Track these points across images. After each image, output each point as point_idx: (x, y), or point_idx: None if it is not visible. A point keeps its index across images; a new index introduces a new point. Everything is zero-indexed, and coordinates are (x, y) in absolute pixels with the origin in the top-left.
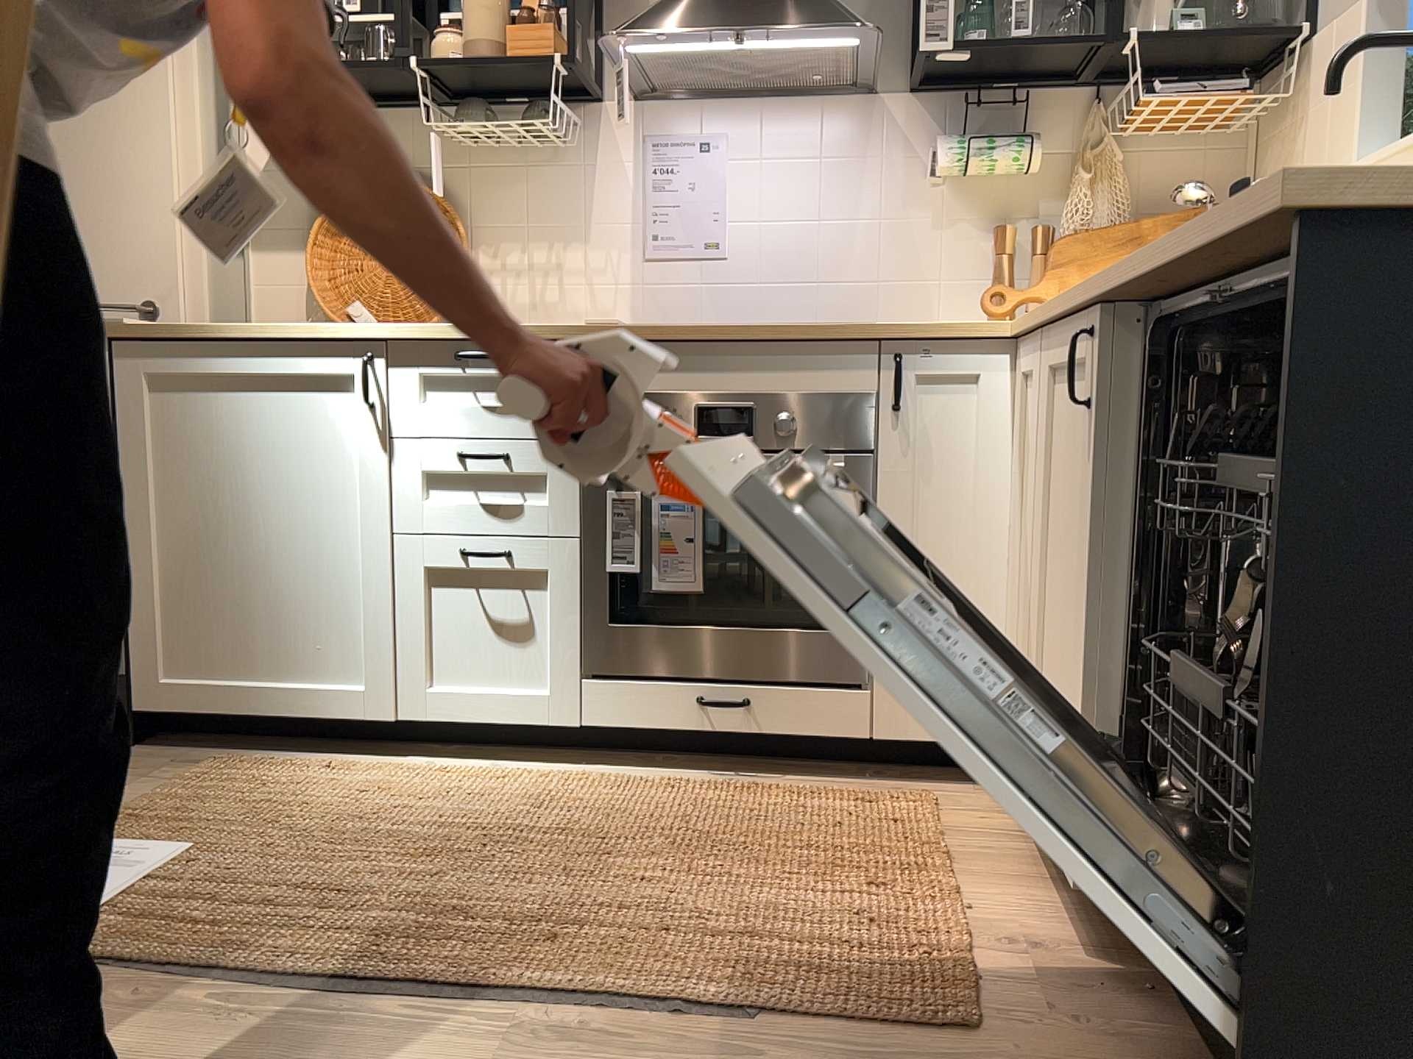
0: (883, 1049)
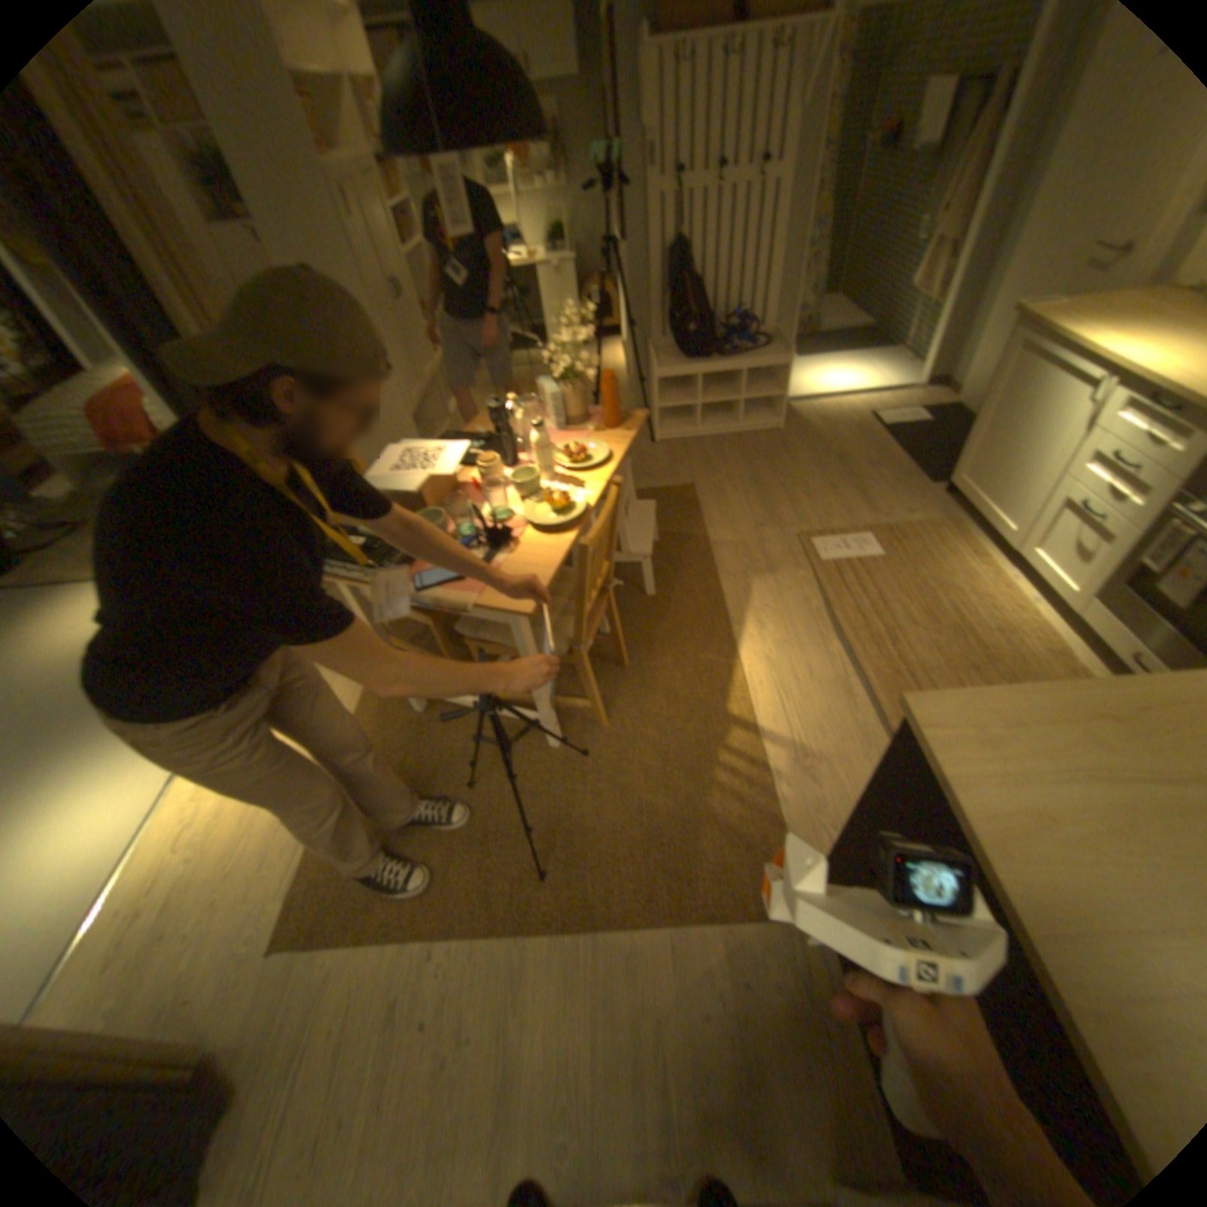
0: None
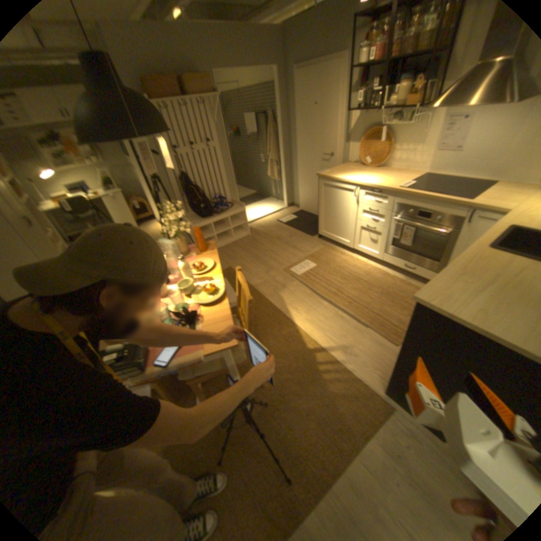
0: (380, 339)
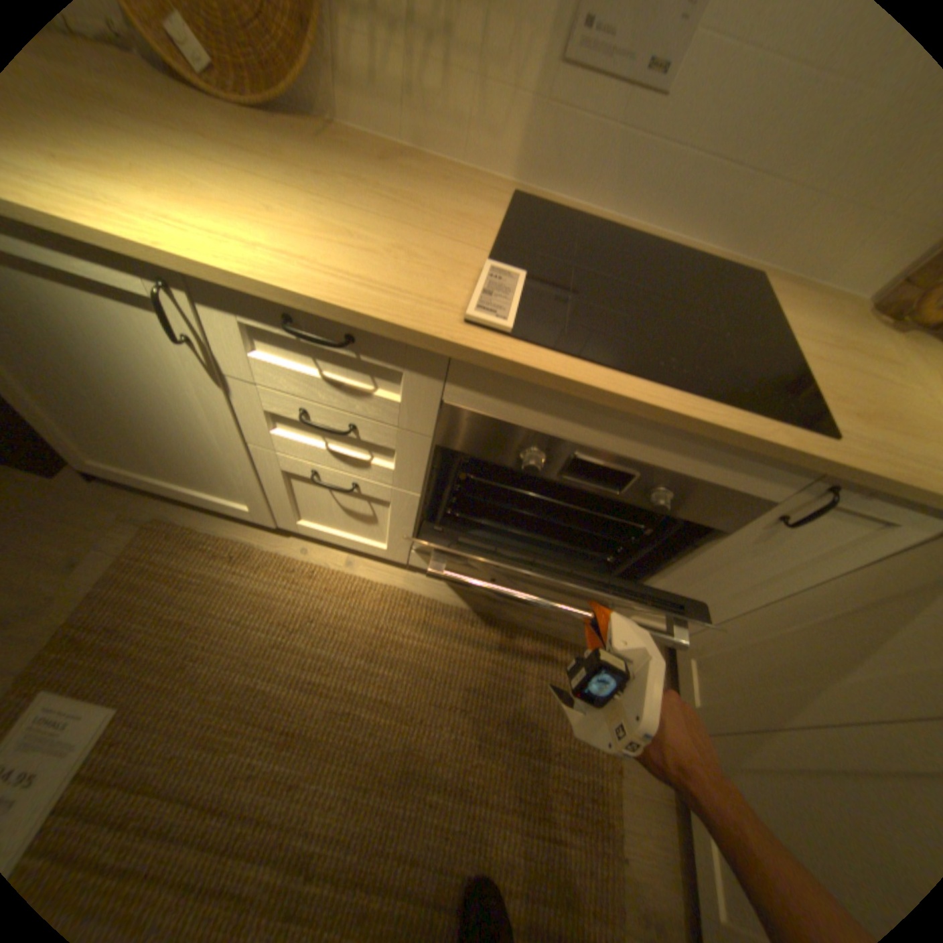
0: None
